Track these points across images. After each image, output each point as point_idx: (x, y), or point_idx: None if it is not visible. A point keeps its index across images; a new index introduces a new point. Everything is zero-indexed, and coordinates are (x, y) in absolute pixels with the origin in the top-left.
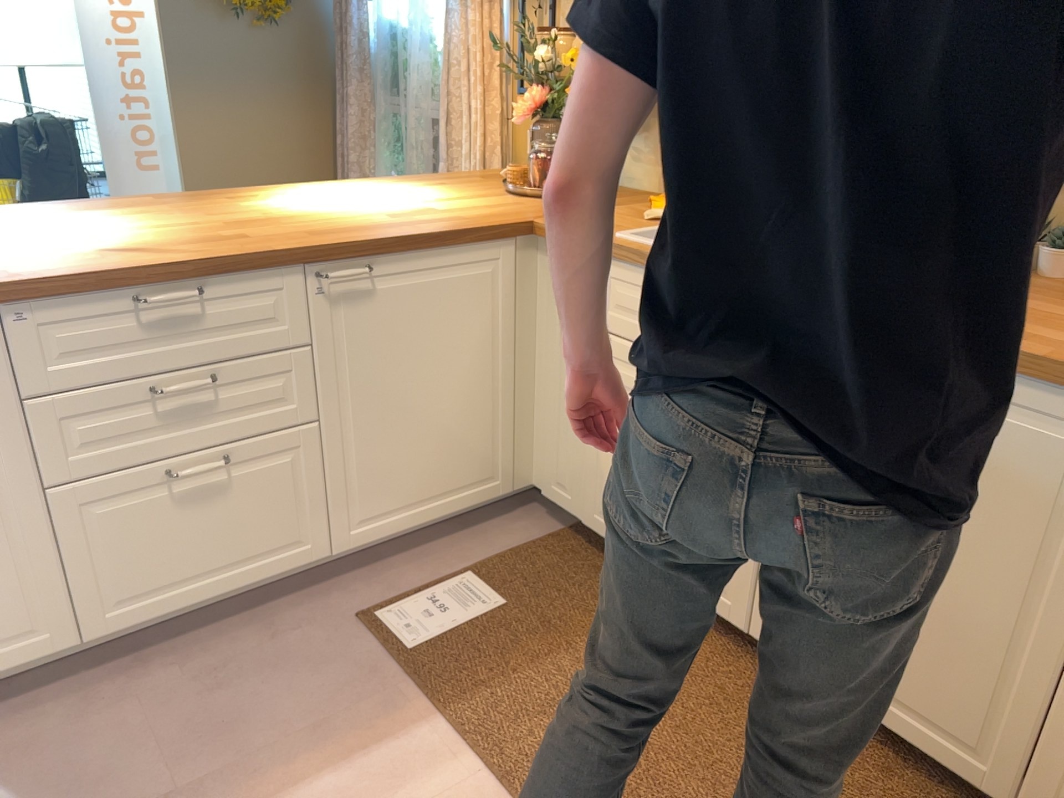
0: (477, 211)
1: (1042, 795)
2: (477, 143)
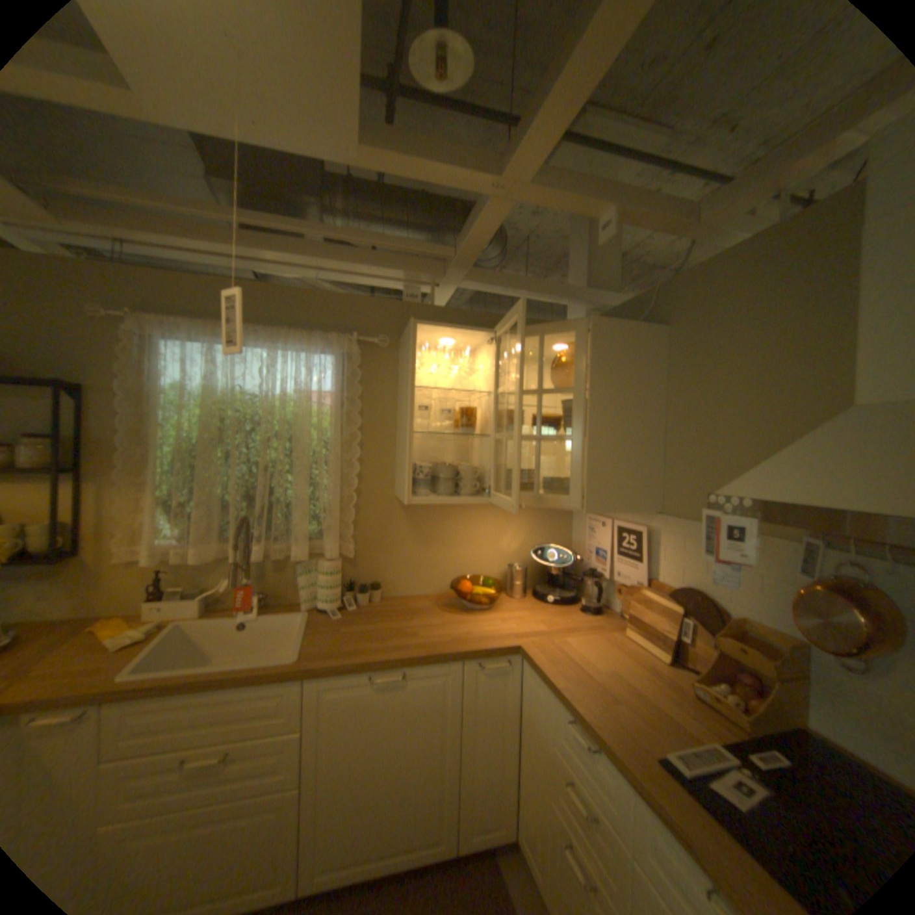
0: None
1: (465, 837)
2: None
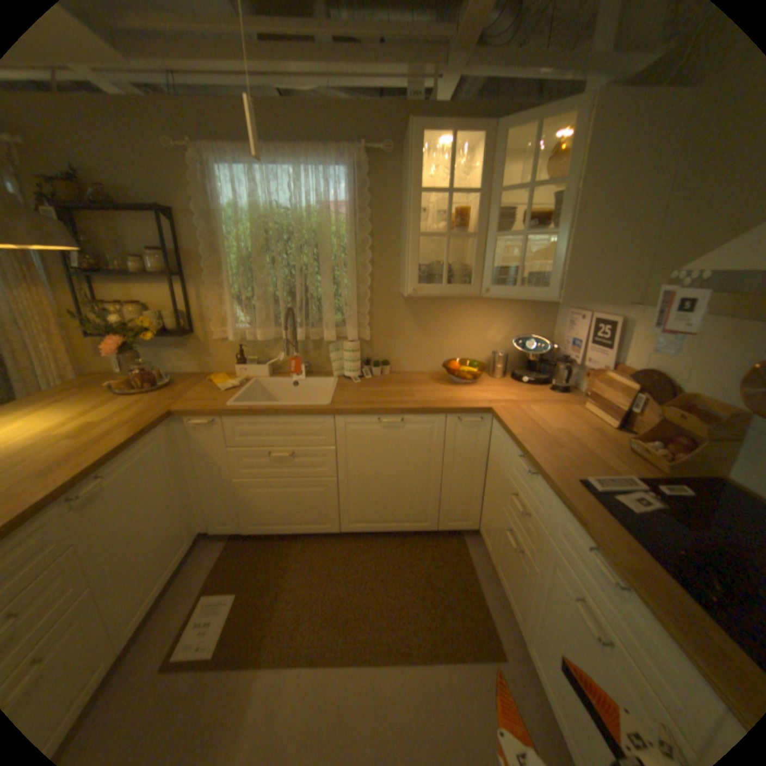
0: (125, 414)
1: (443, 521)
2: (52, 366)
